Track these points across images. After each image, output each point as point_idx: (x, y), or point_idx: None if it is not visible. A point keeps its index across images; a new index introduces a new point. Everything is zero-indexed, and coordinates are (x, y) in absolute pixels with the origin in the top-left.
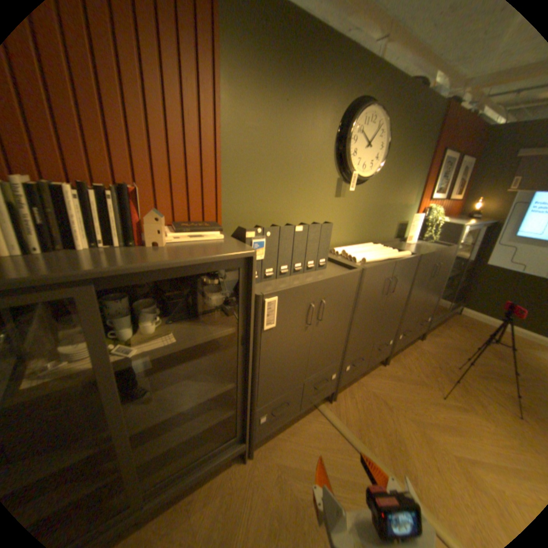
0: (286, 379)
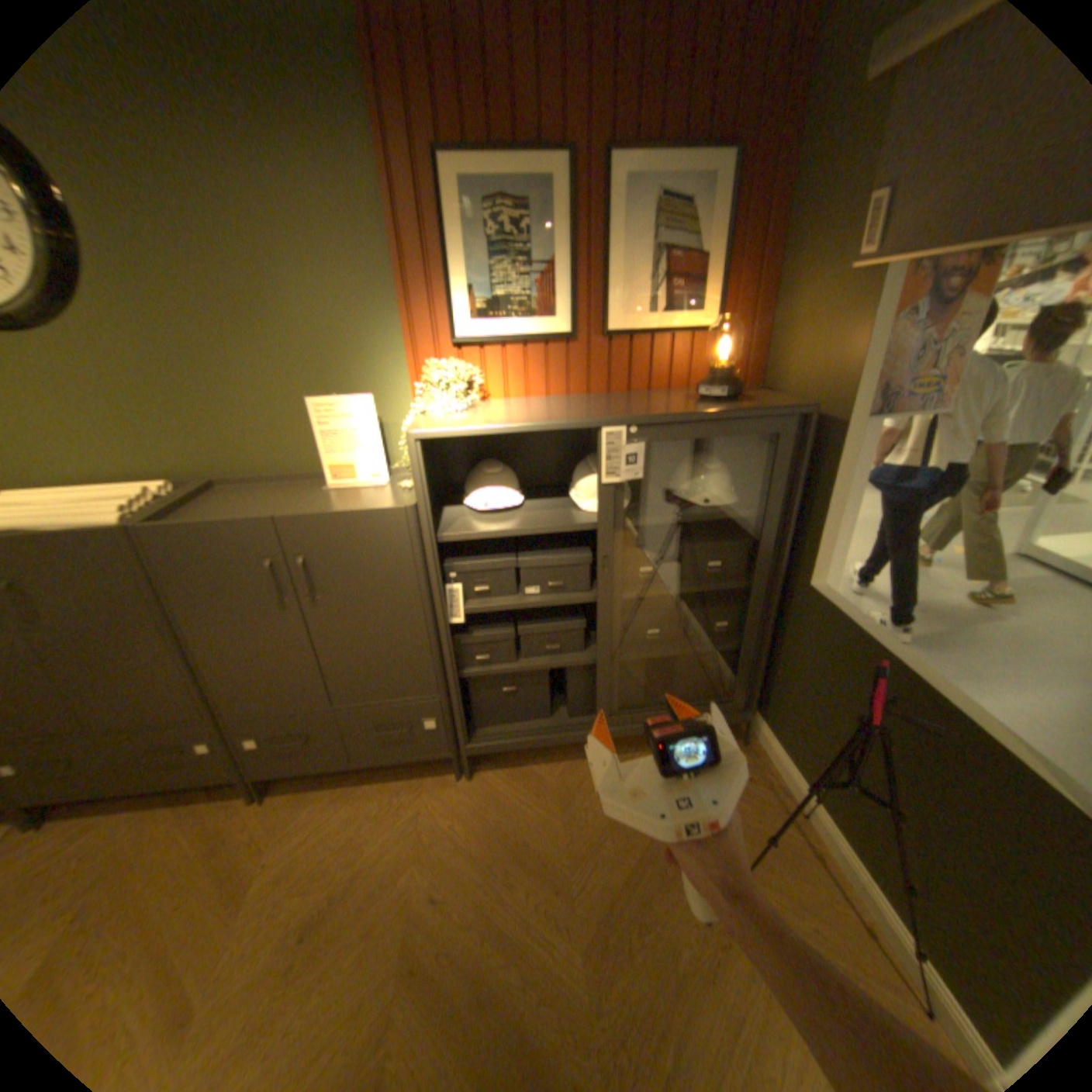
0: None
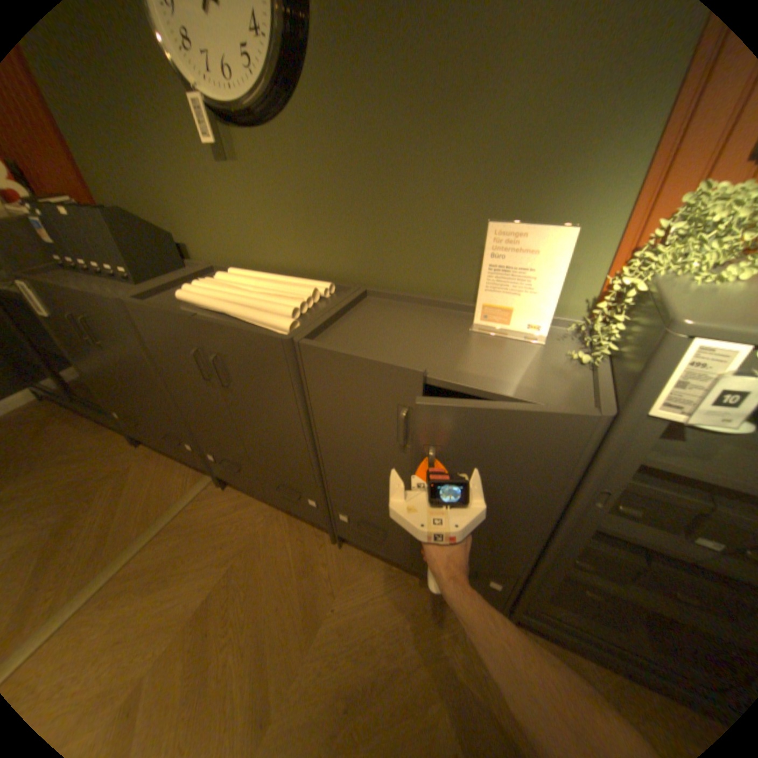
0: (110, 390)
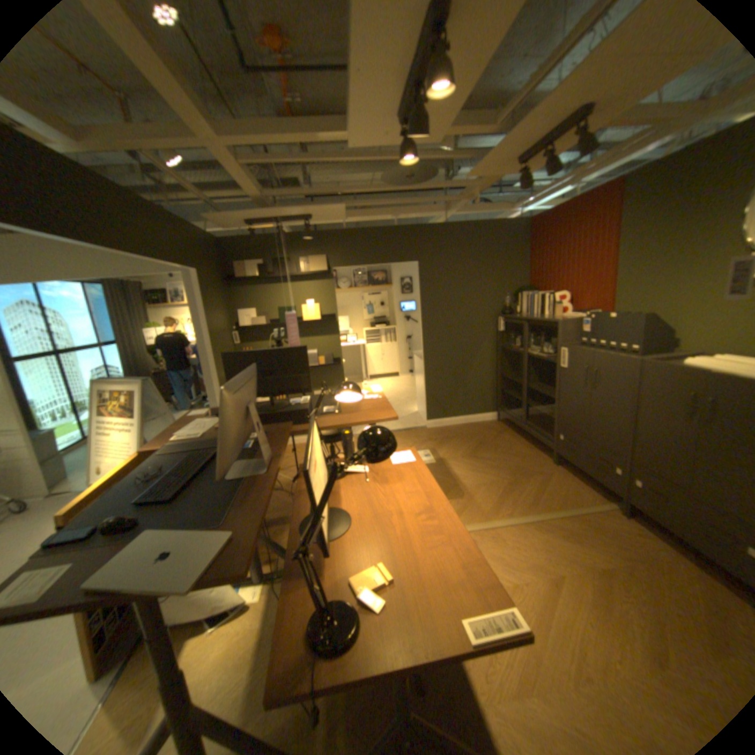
0: (575, 419)
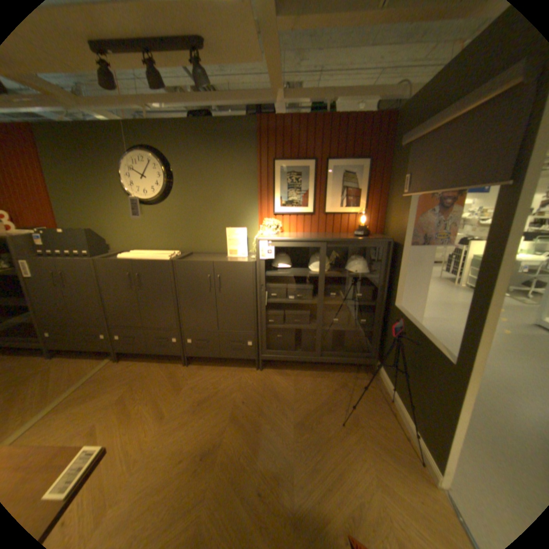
0: (54, 315)
